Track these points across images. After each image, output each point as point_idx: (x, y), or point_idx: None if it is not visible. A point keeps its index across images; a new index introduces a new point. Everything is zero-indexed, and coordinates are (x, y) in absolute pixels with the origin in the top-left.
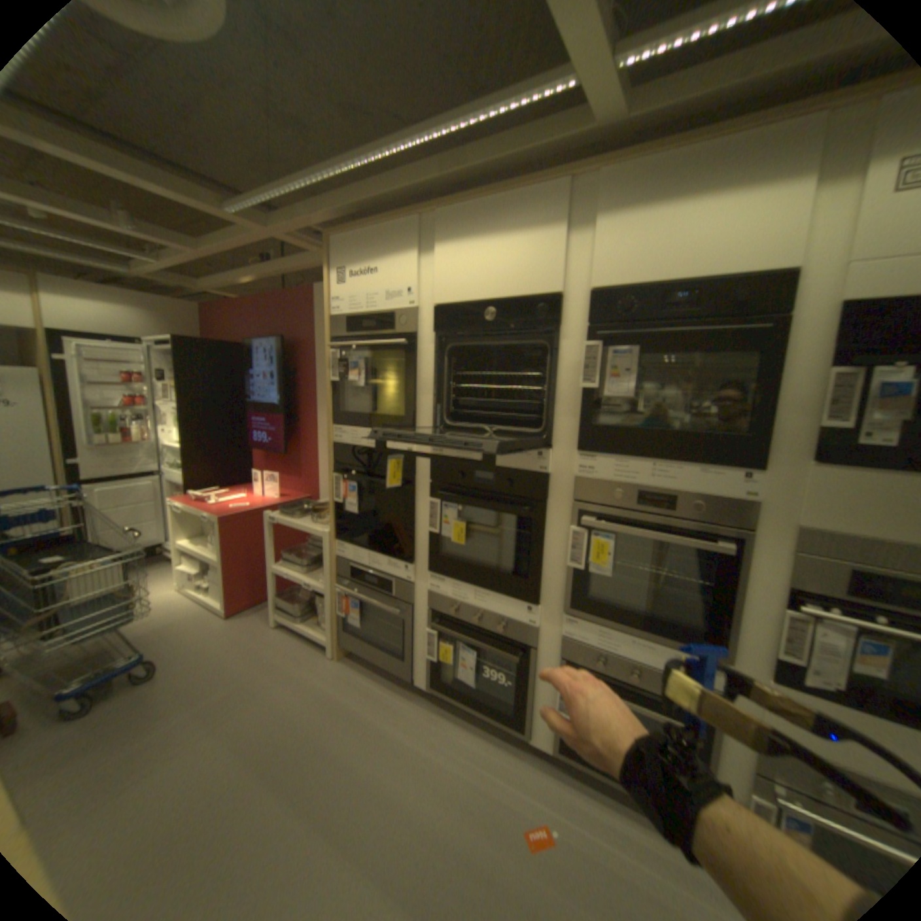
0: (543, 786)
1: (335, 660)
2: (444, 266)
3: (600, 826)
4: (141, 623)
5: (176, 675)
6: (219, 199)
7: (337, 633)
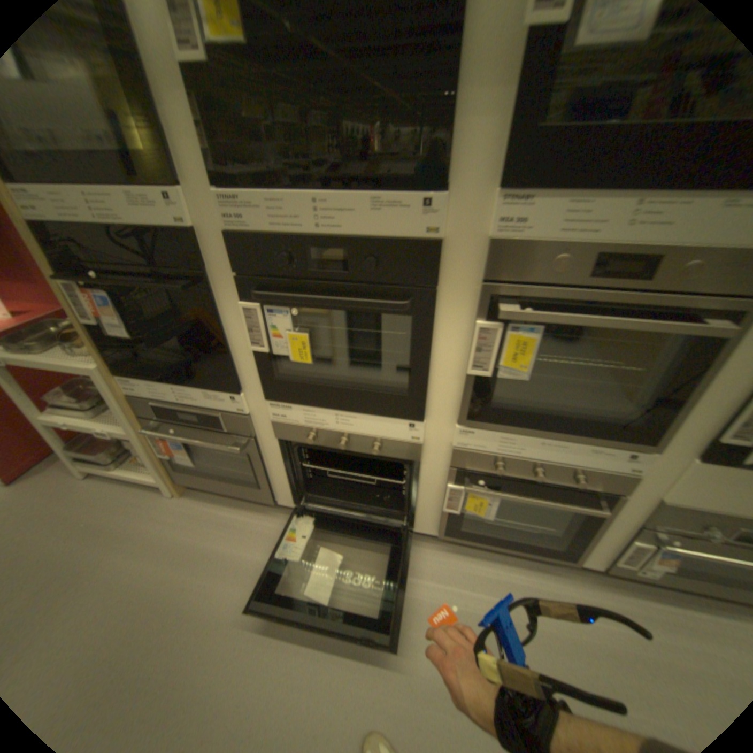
0: (431, 561)
1: (177, 495)
2: None
3: (488, 581)
4: None
5: None
6: None
7: (167, 473)
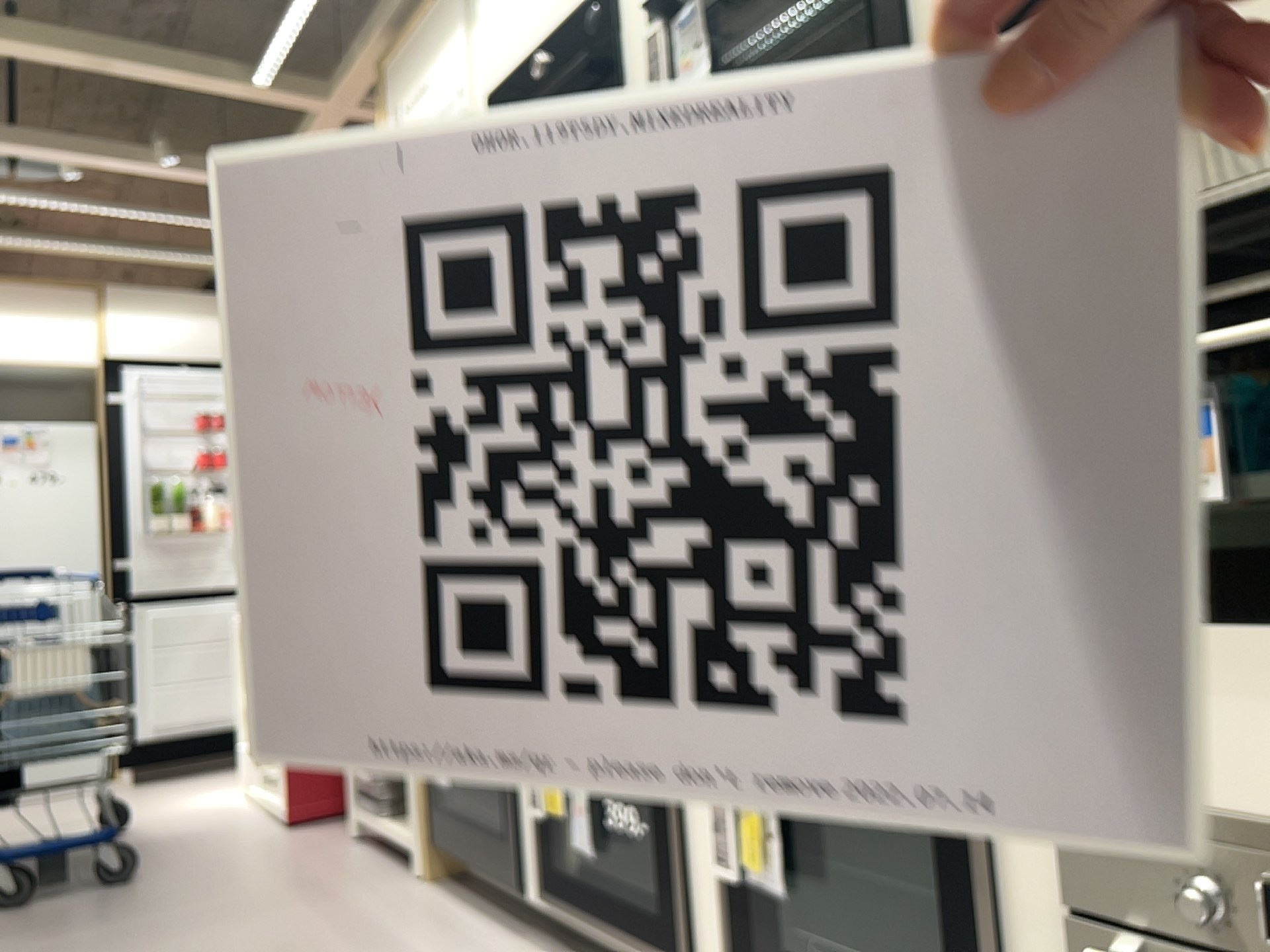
0: None
1: (427, 877)
2: (488, 25)
3: None
4: (167, 825)
5: (167, 880)
6: (252, 70)
7: (426, 809)
